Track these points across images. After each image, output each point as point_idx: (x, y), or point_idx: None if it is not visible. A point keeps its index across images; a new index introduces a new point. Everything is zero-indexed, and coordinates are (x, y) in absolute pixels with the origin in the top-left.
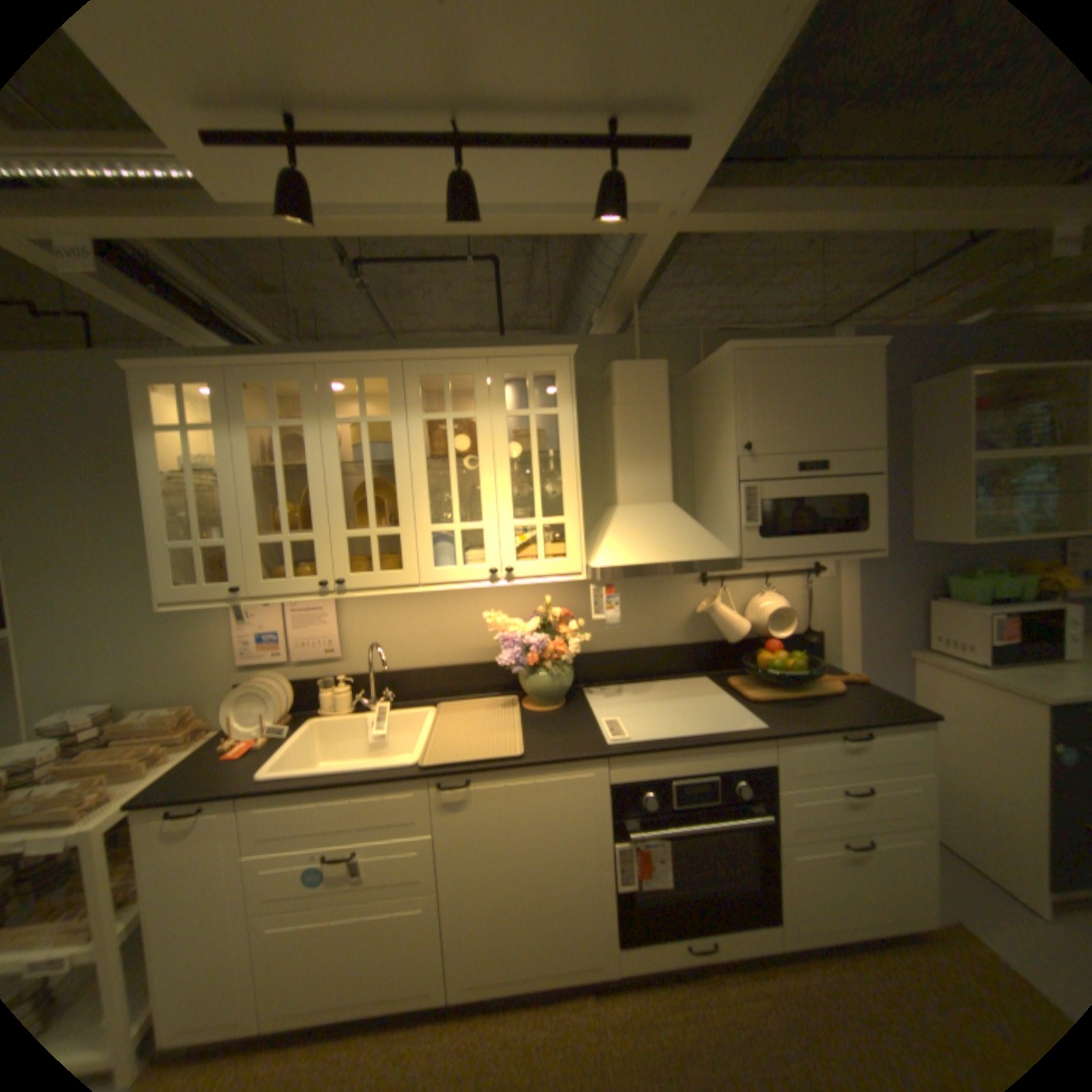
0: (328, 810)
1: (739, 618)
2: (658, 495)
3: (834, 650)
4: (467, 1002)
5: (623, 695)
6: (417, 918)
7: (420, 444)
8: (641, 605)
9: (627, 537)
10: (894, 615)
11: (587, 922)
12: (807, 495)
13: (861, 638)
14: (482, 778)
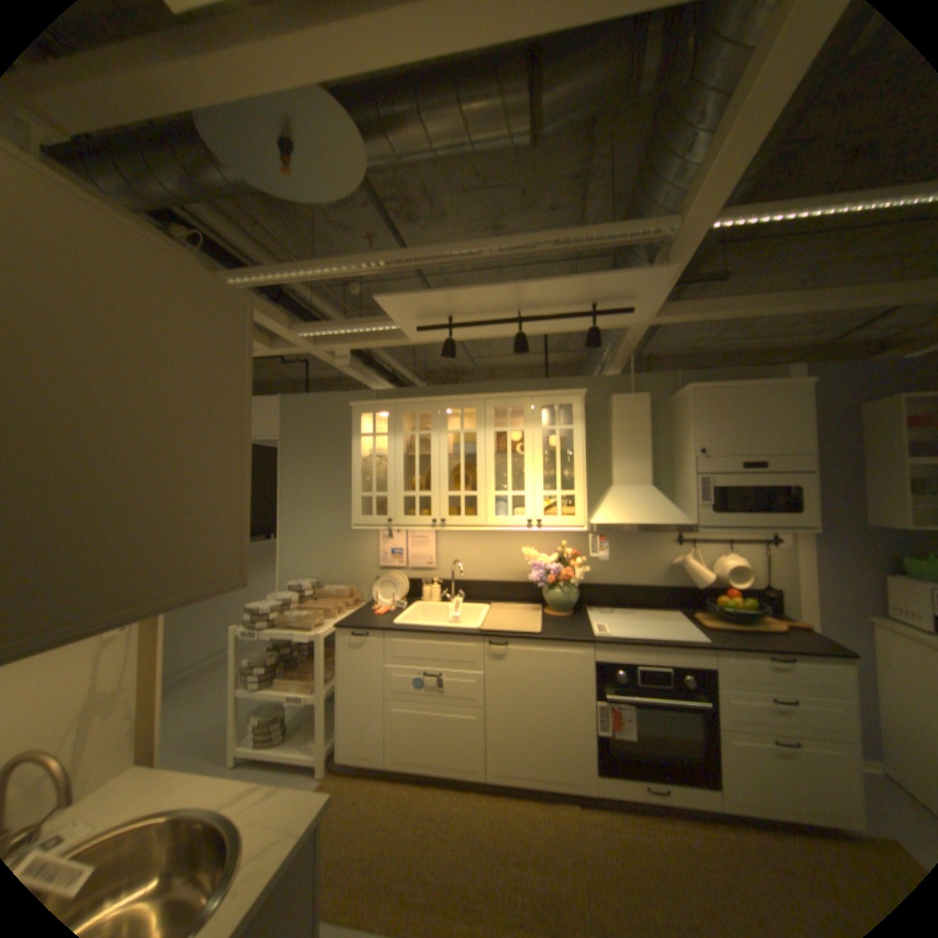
0: (429, 646)
1: (706, 571)
2: (642, 481)
3: (794, 607)
4: (498, 785)
5: (615, 615)
6: (472, 722)
7: (491, 444)
8: (632, 555)
9: (617, 507)
10: (851, 584)
11: (577, 752)
12: (750, 486)
13: (819, 600)
14: (515, 643)
